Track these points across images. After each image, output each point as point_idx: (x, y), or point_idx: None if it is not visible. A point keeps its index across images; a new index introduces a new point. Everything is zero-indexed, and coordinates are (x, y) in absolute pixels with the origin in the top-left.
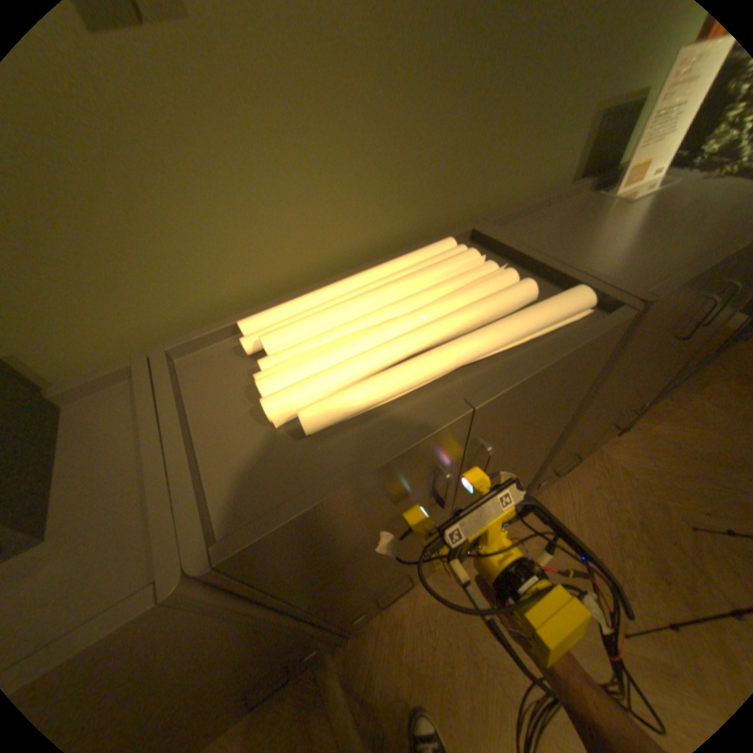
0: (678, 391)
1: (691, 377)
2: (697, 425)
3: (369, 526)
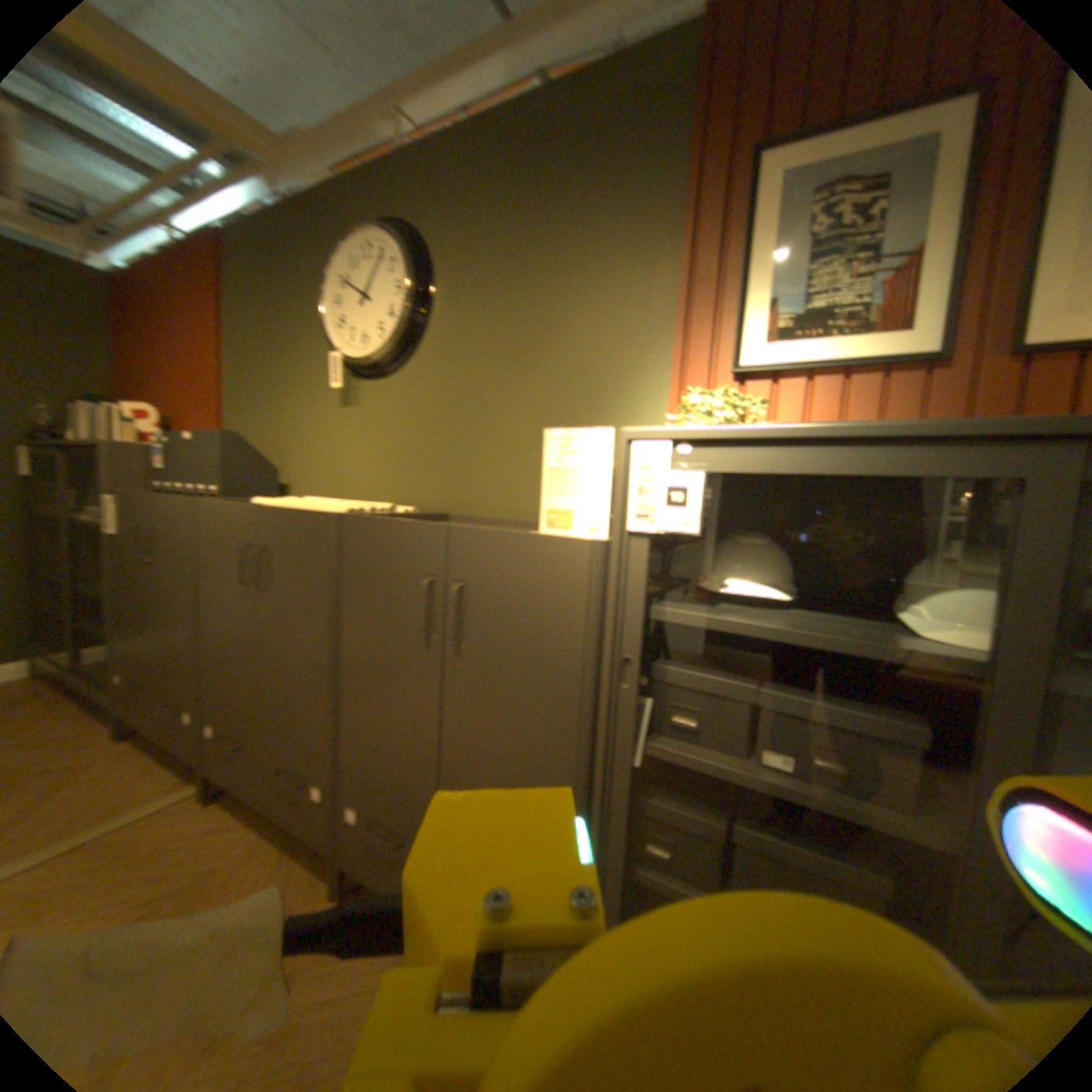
0: None
1: None
2: None
3: (222, 548)
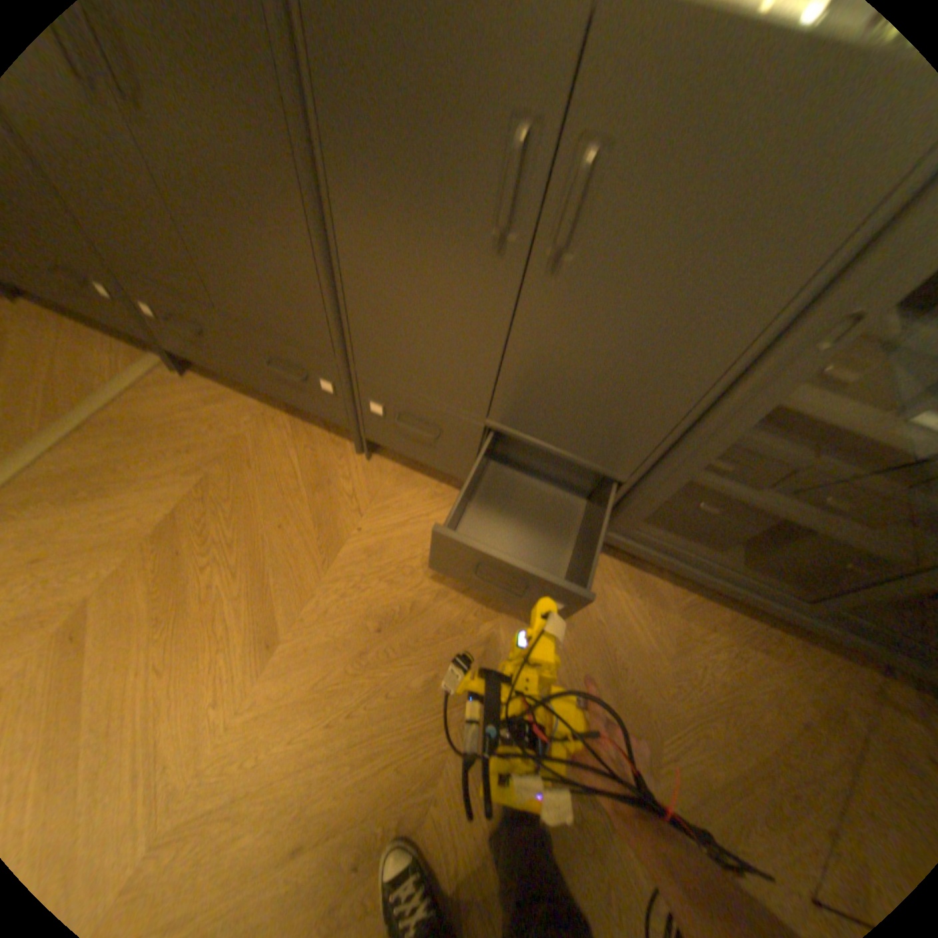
0: (718, 612)
1: (766, 629)
2: (669, 644)
3: None
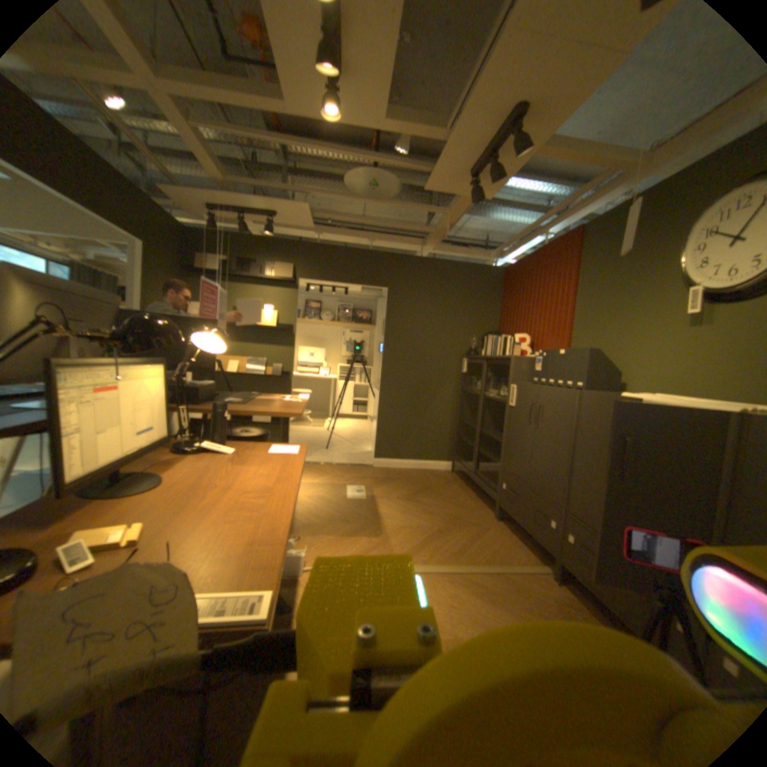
0: None
1: None
2: None
3: (602, 425)
